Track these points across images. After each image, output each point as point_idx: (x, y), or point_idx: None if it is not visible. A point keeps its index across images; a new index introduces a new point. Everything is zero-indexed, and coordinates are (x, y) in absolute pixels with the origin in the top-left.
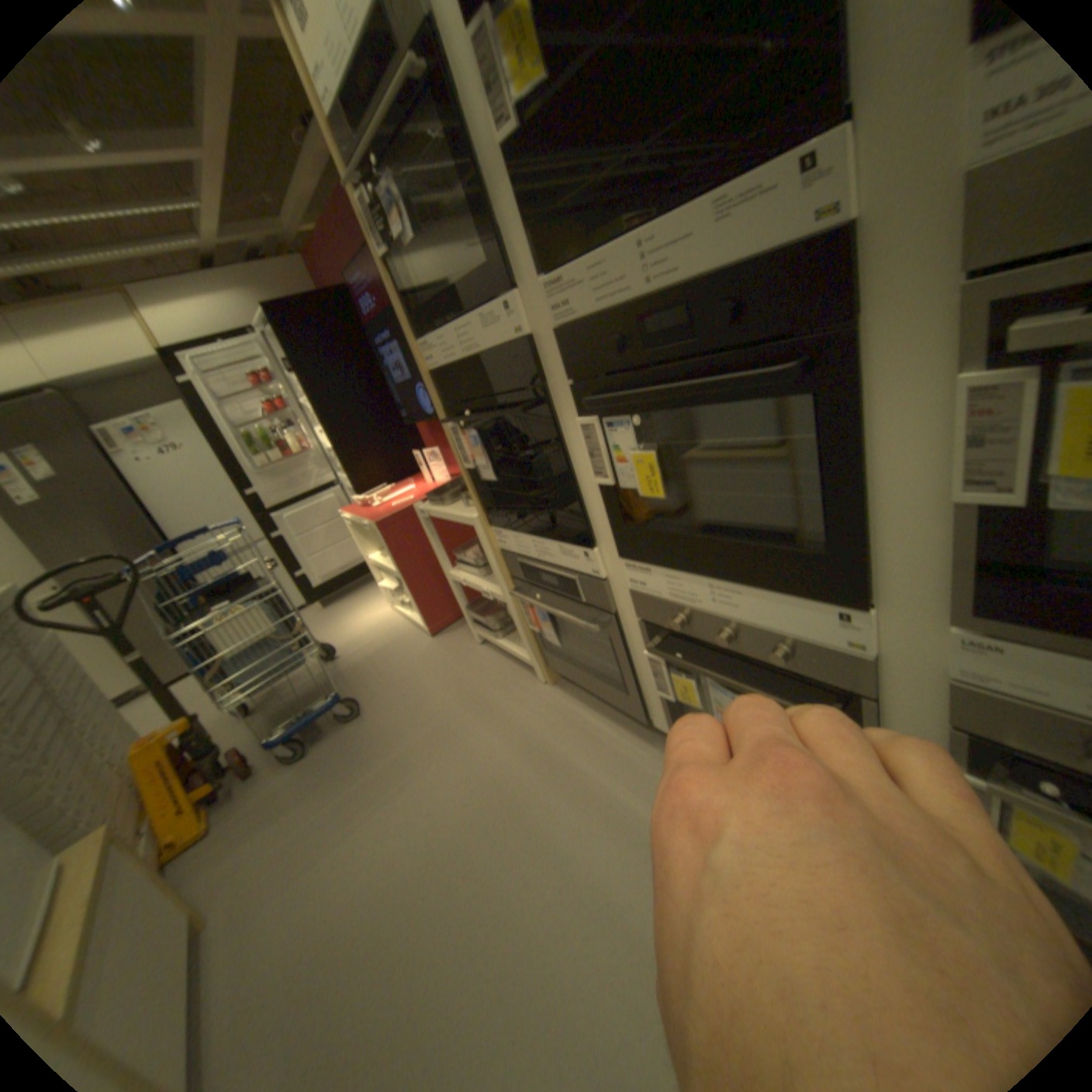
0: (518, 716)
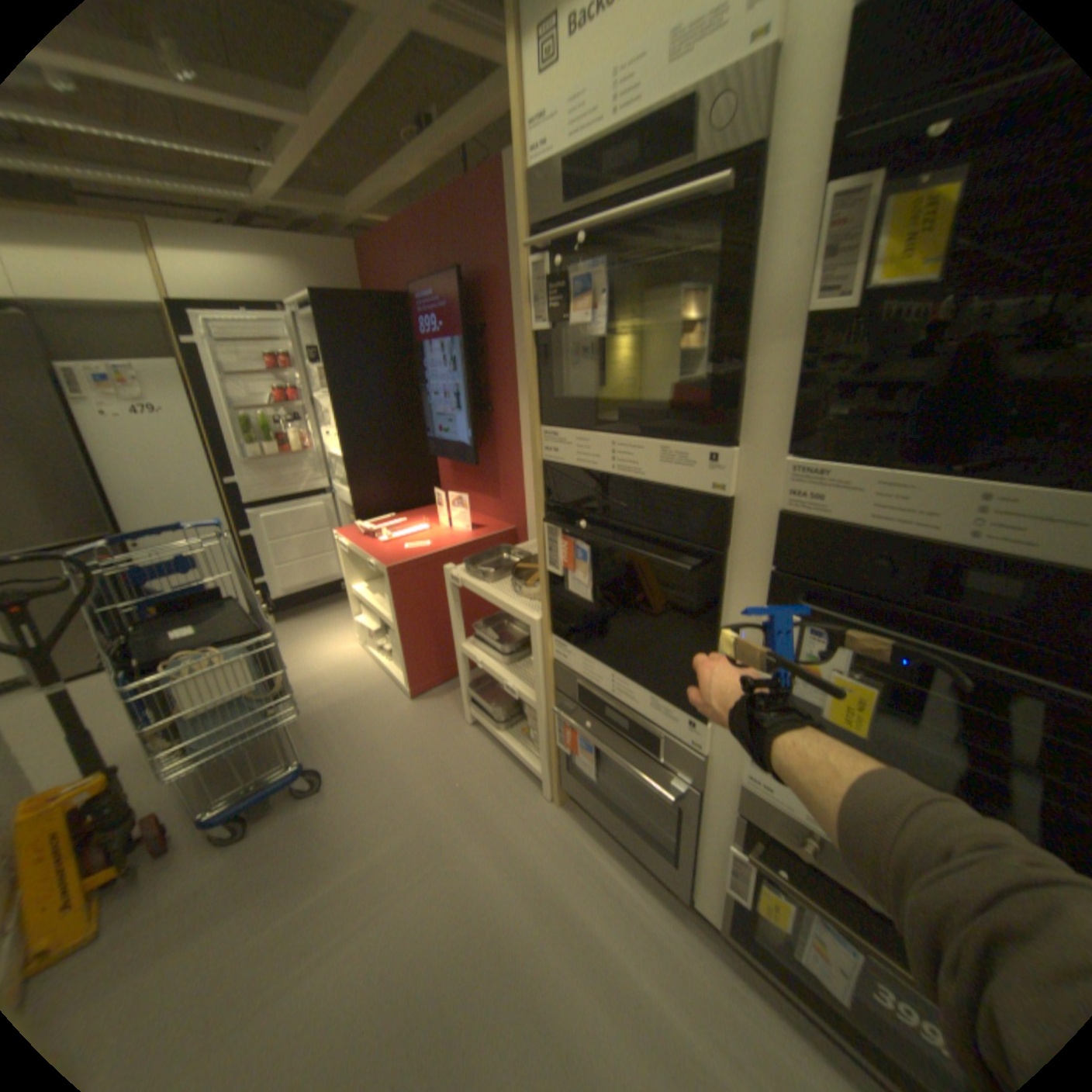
0: (521, 844)
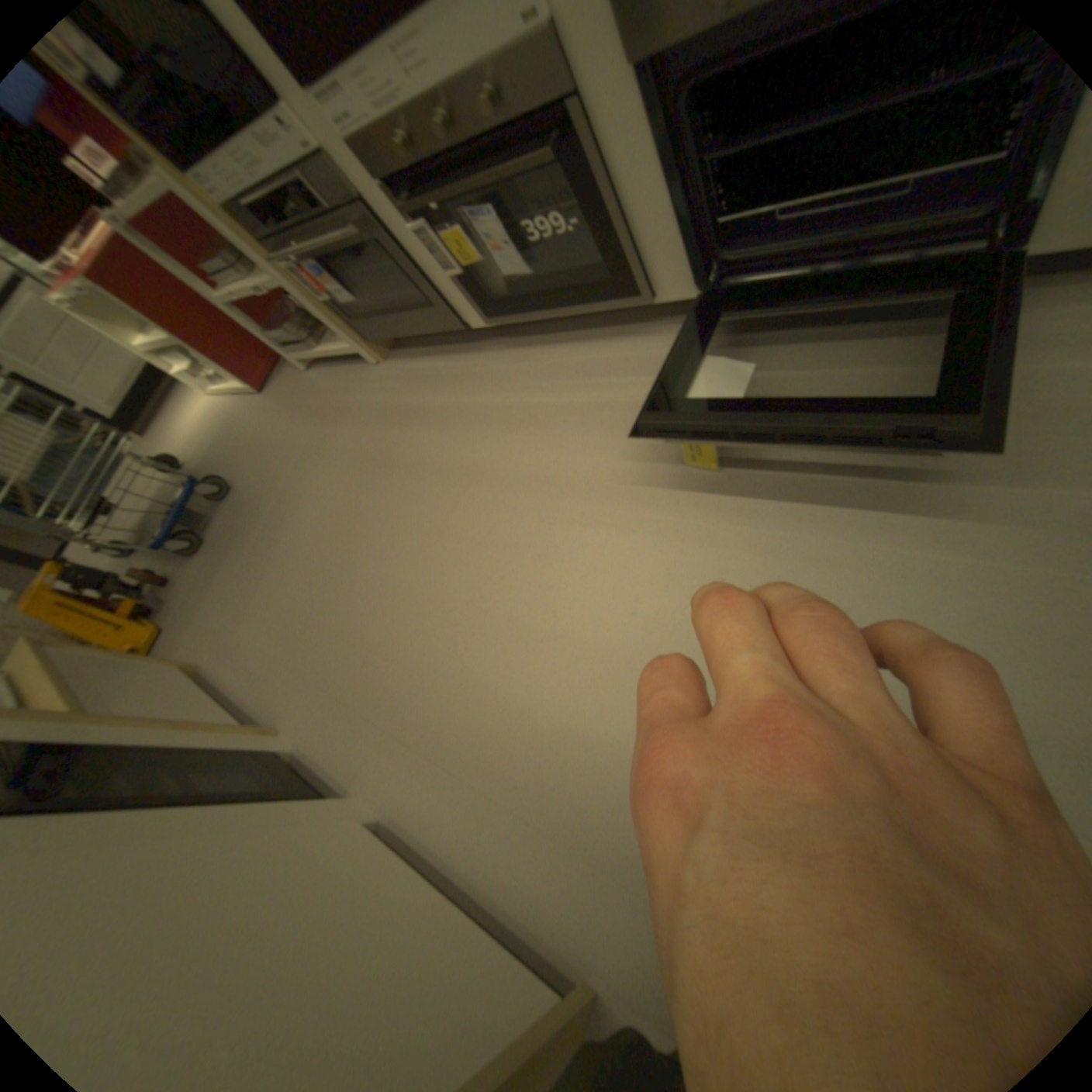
0: (364, 402)
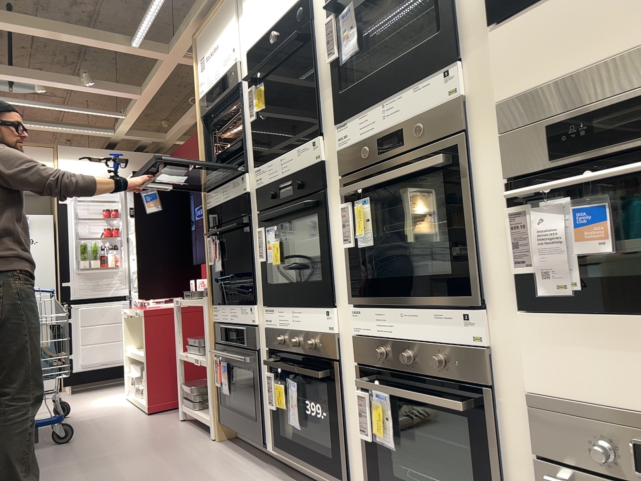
0: (184, 451)
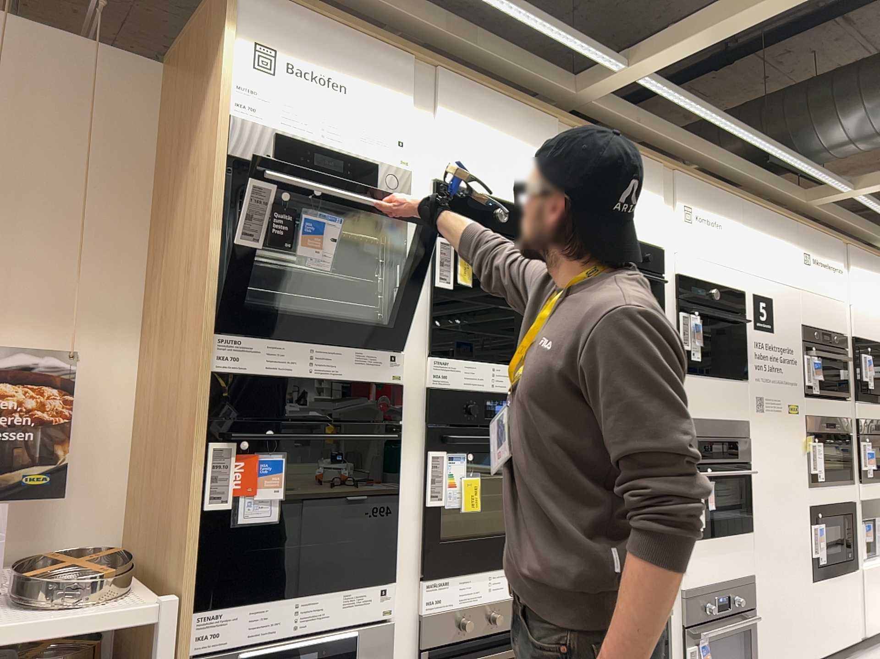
0: None
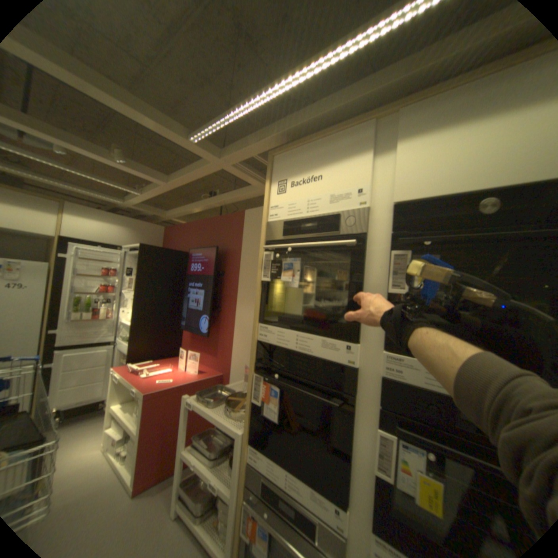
0: None
